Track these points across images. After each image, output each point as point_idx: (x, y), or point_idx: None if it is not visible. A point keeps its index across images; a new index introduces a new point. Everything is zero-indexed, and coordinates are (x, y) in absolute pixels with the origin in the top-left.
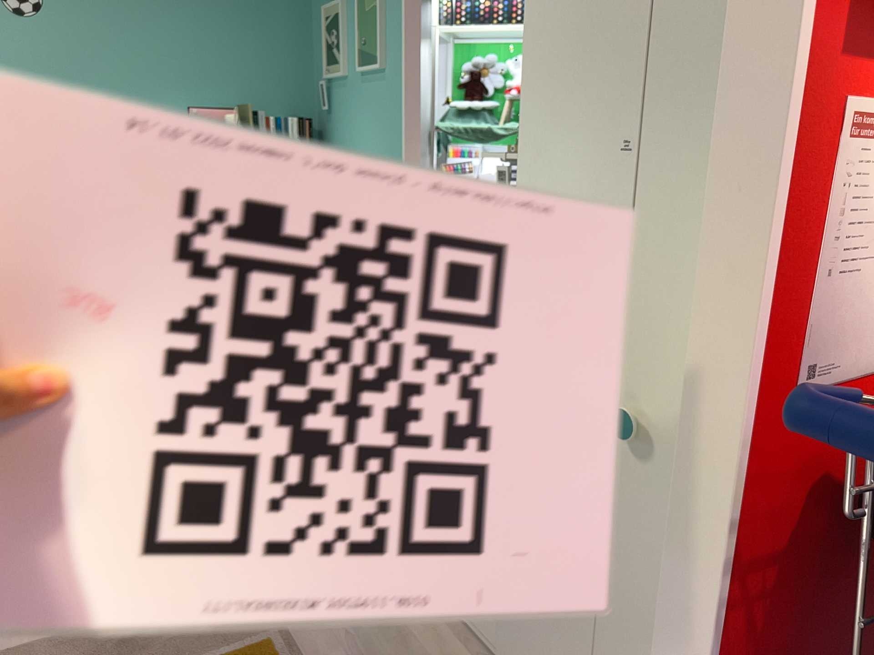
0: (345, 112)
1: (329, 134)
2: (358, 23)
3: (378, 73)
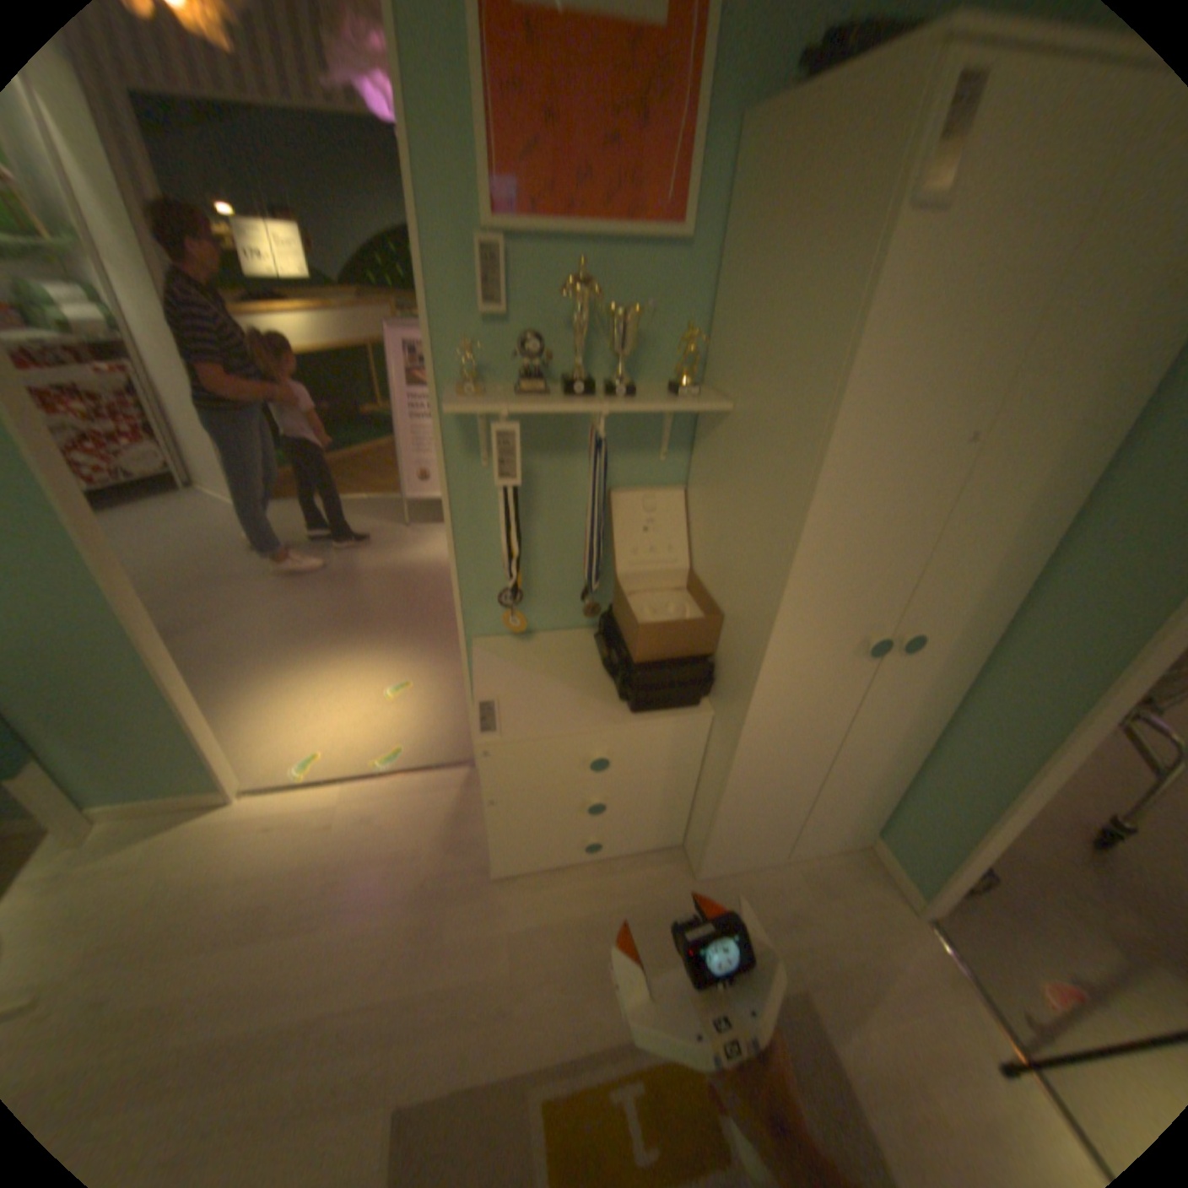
0: None
1: None
2: None
3: None
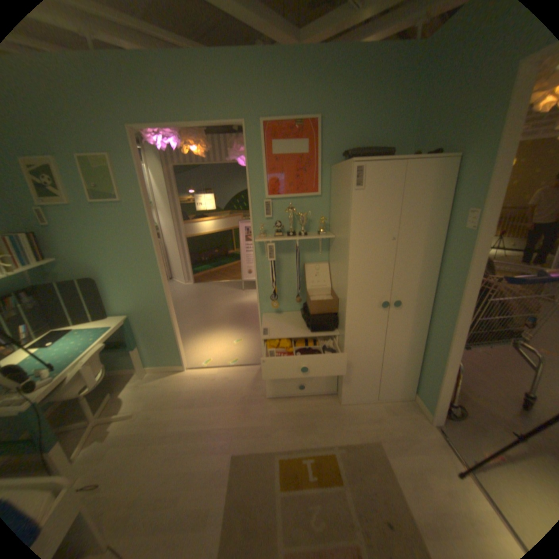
0: (71, 225)
1: (47, 239)
2: (83, 174)
3: (113, 203)
